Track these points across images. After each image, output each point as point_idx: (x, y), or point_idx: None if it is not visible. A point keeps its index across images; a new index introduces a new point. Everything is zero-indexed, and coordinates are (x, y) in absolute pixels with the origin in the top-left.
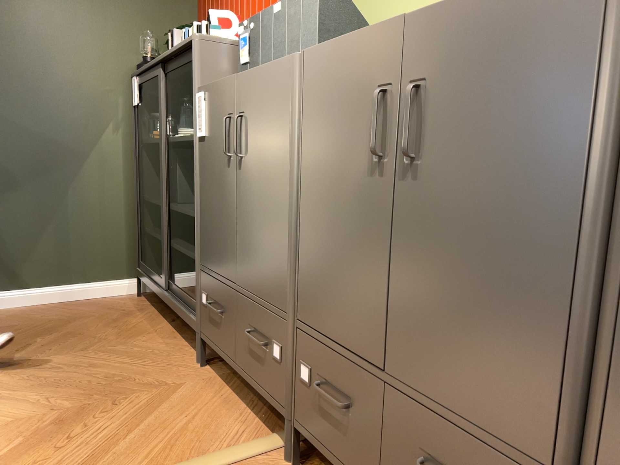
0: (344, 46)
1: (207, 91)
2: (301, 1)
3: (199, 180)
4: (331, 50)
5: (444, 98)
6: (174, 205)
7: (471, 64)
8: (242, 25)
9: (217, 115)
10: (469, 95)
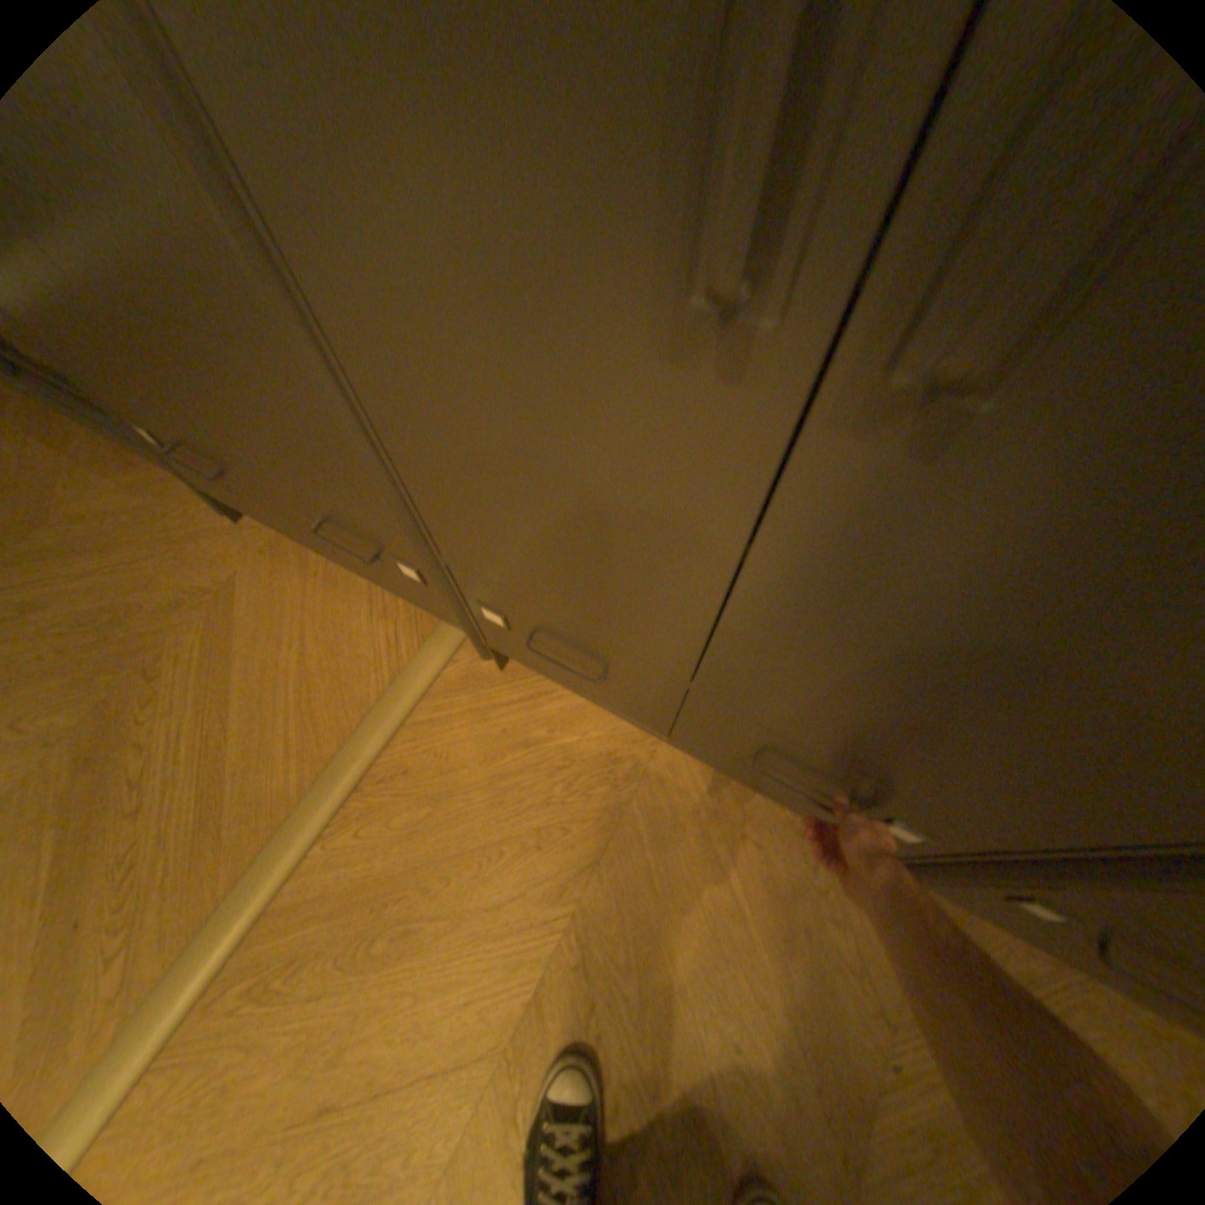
0: None
1: None
2: None
3: None
4: None
5: None
6: None
7: None
8: None
9: None
10: None
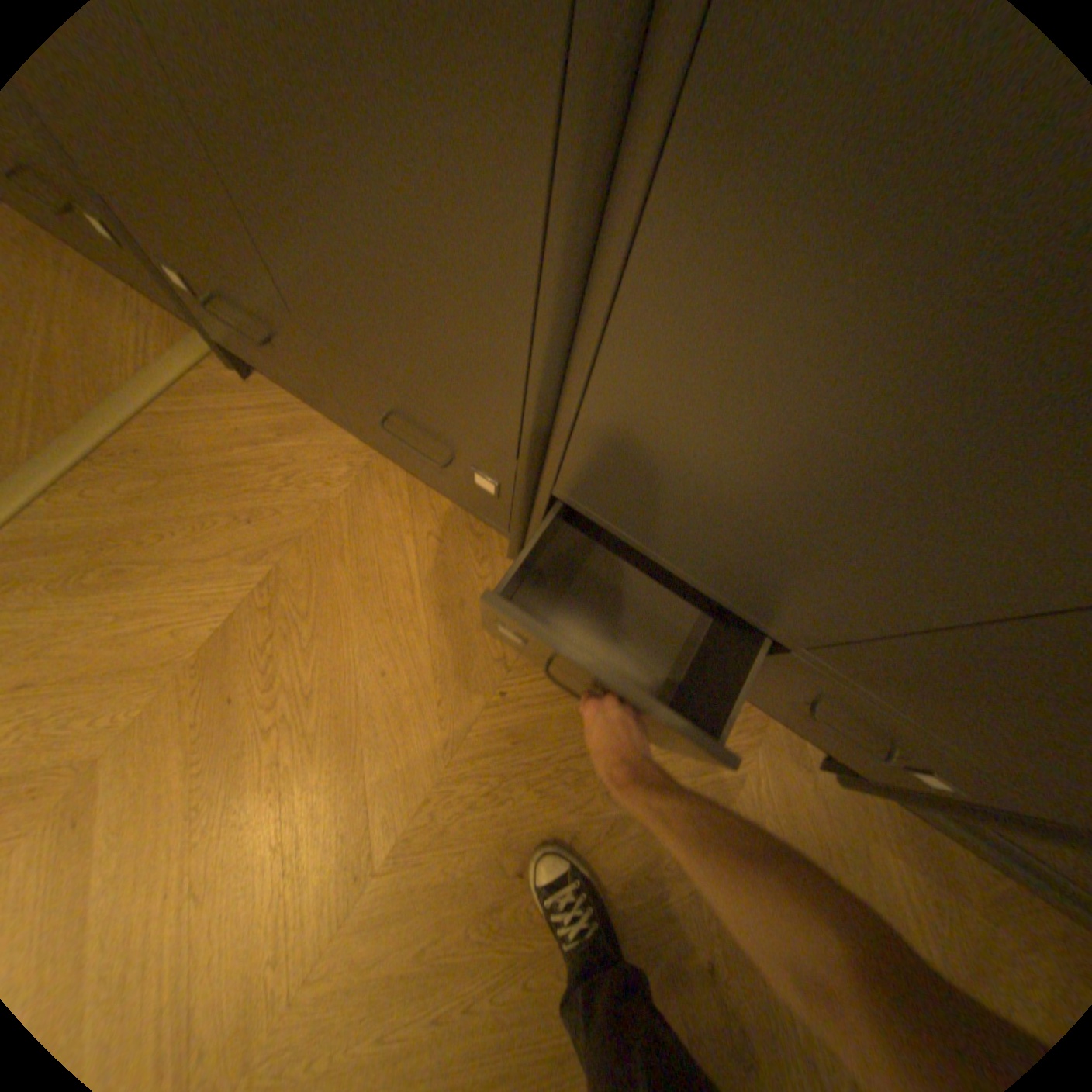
0: None
1: None
2: None
3: None
4: None
5: None
6: None
7: None
8: None
9: None
10: None
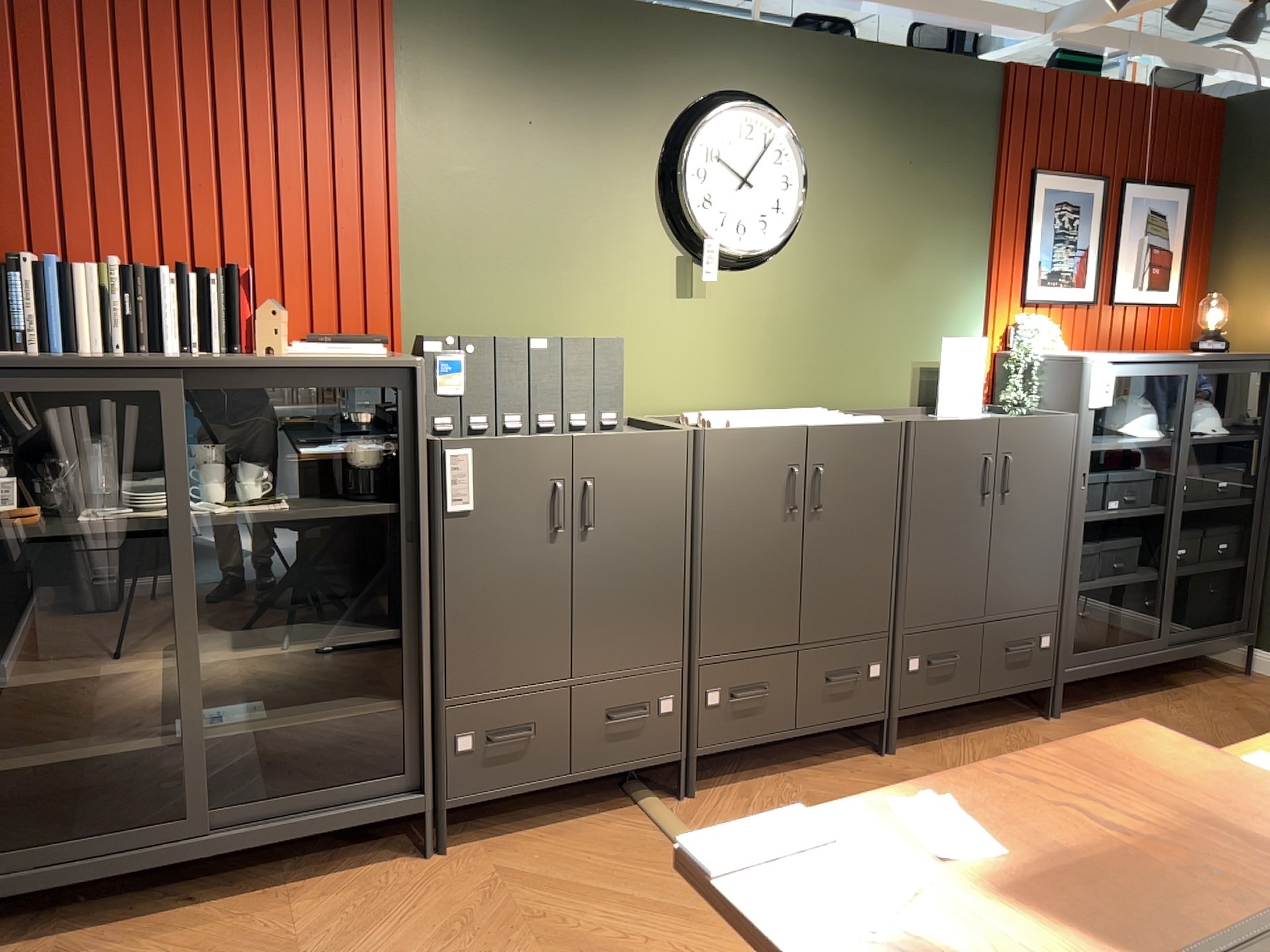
0: (756, 434)
1: (478, 446)
2: (593, 348)
3: (443, 575)
4: (742, 434)
5: (836, 476)
6: (200, 653)
7: (850, 460)
8: (438, 338)
9: (515, 479)
10: (850, 475)
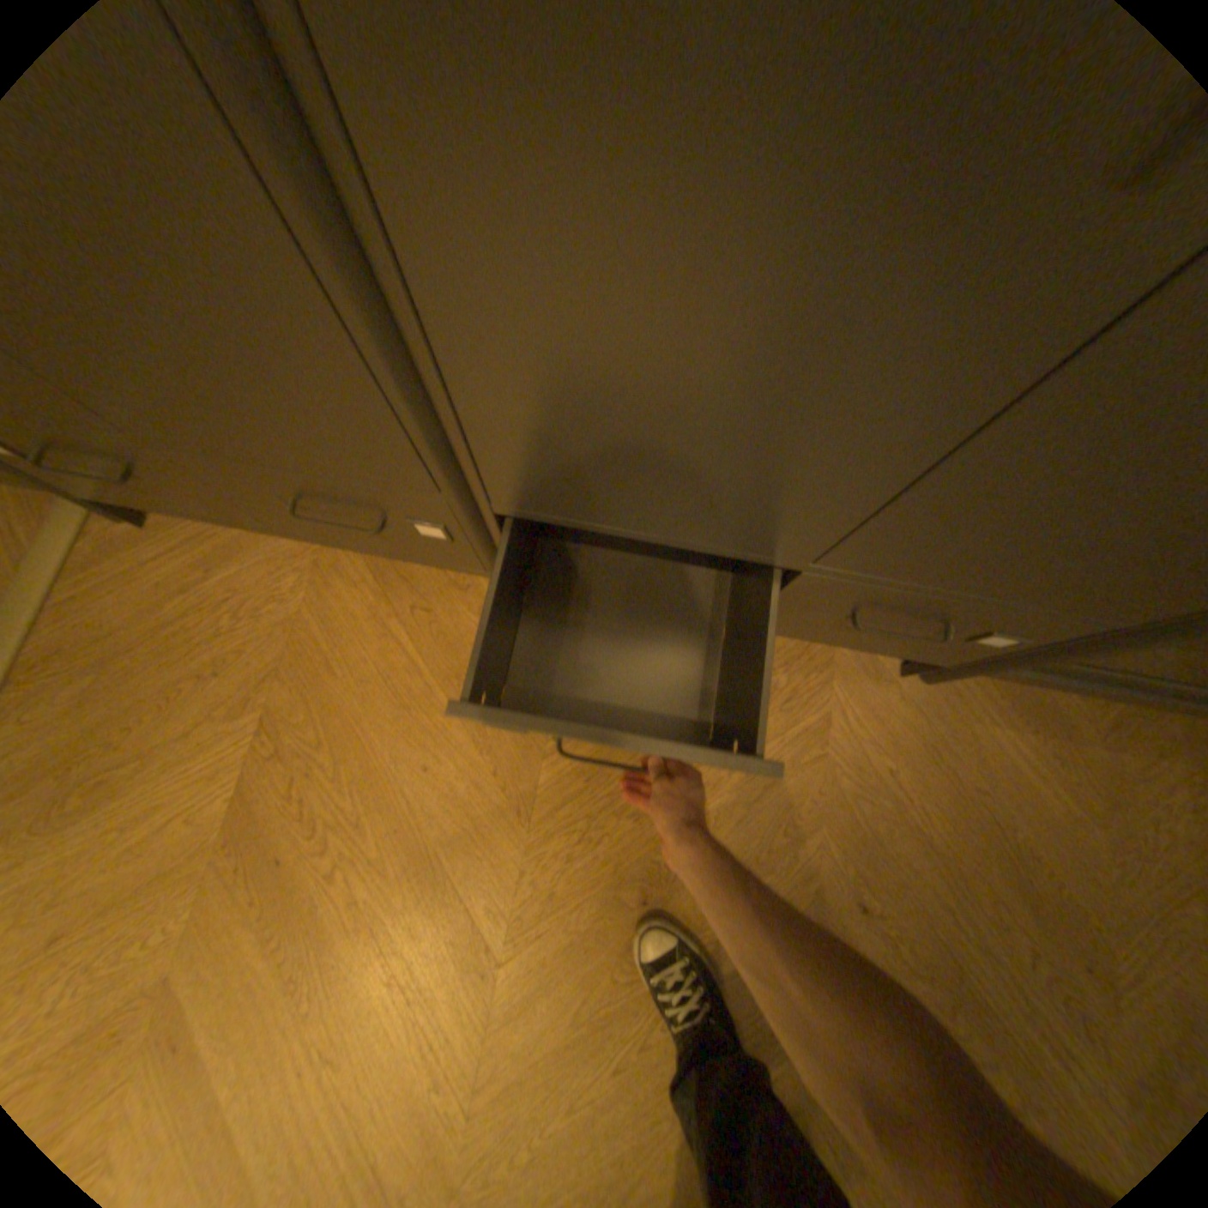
0: None
1: None
2: None
3: None
4: None
5: None
6: None
7: None
8: None
9: None
10: None
